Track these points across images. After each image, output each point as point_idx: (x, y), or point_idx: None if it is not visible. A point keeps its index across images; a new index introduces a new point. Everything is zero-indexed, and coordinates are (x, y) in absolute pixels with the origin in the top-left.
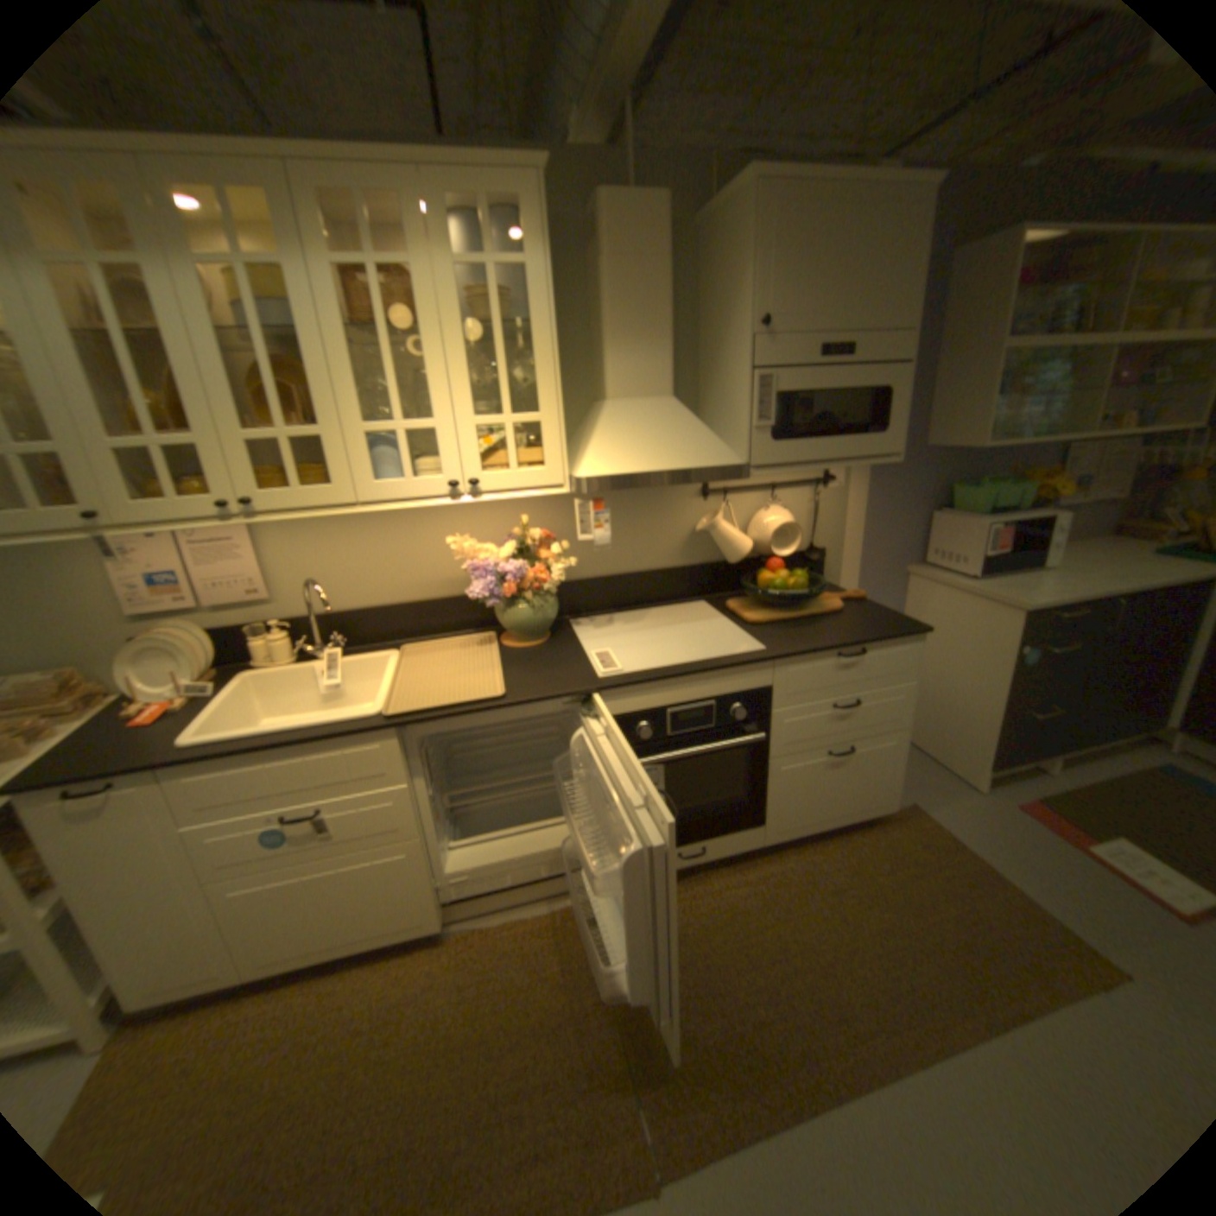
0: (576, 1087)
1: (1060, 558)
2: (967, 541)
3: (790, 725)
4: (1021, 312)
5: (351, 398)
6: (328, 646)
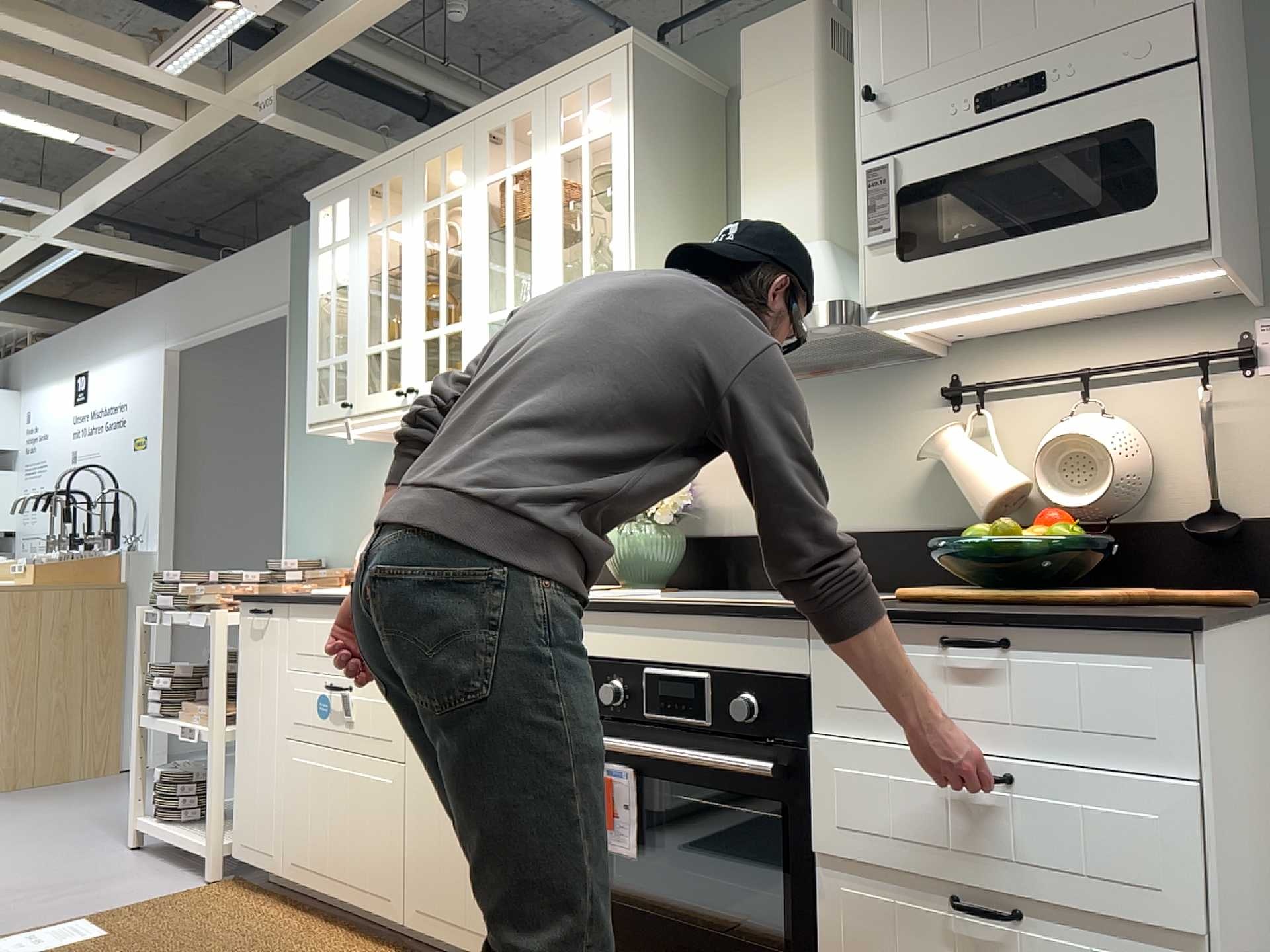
0: None
1: None
2: None
3: (850, 782)
4: None
5: (483, 292)
6: None
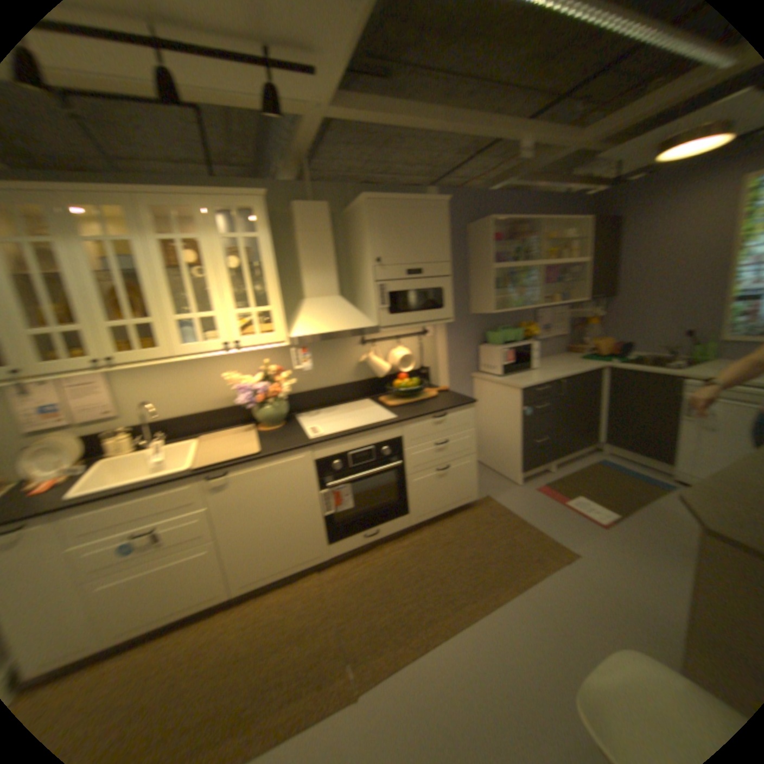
0: (310, 663)
1: (537, 364)
2: (494, 359)
3: (413, 456)
4: (499, 252)
5: (165, 304)
6: (151, 442)
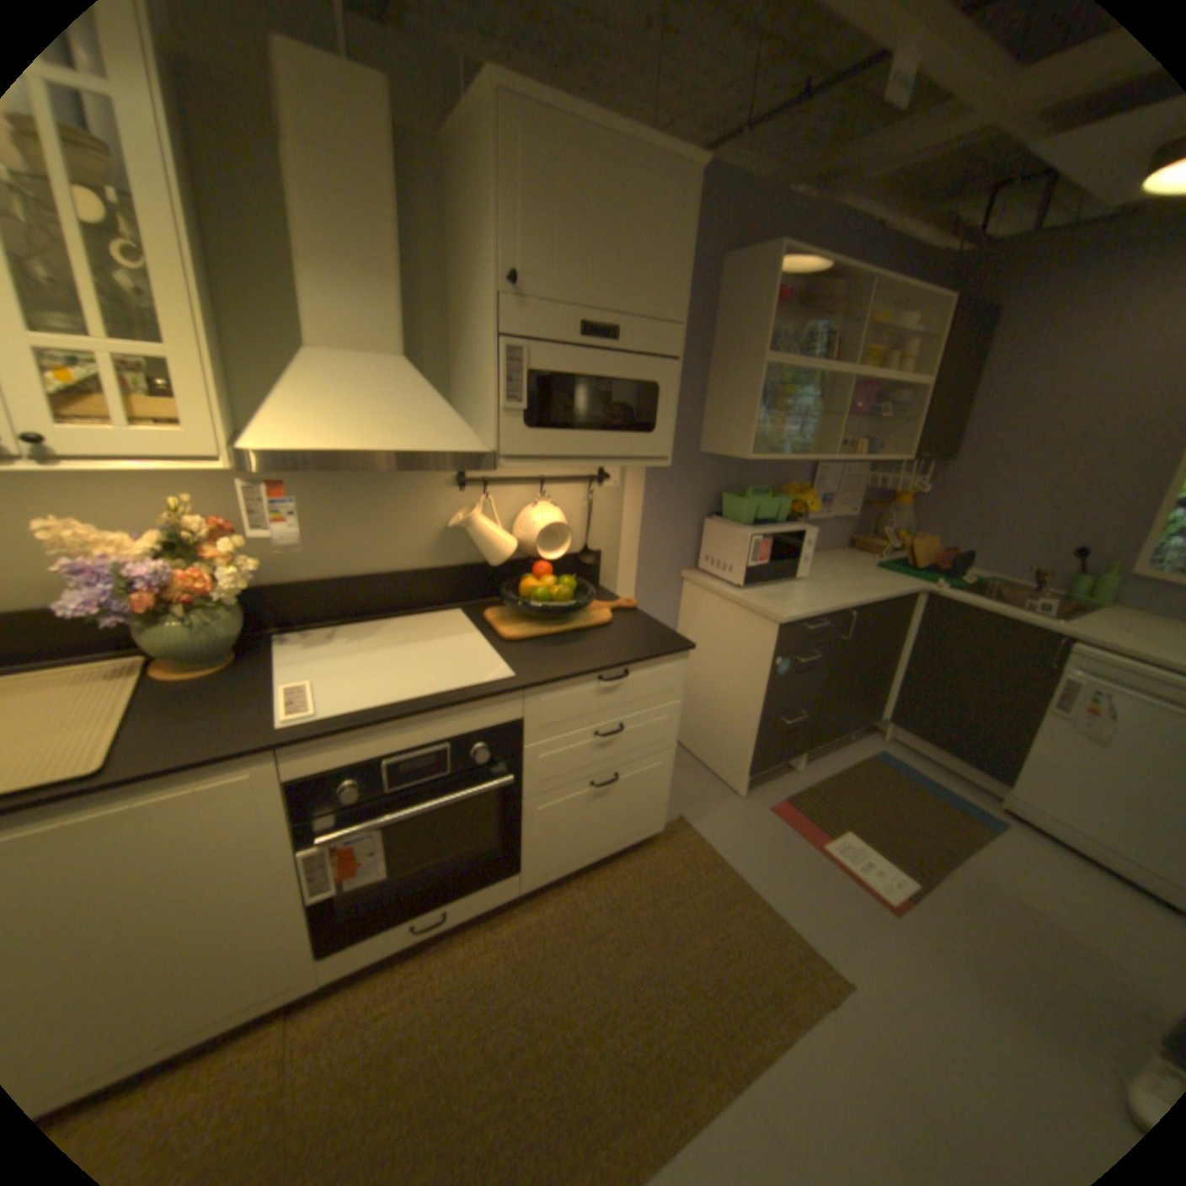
0: None
1: (808, 570)
2: (733, 551)
3: (546, 759)
4: (782, 331)
5: None
6: None
